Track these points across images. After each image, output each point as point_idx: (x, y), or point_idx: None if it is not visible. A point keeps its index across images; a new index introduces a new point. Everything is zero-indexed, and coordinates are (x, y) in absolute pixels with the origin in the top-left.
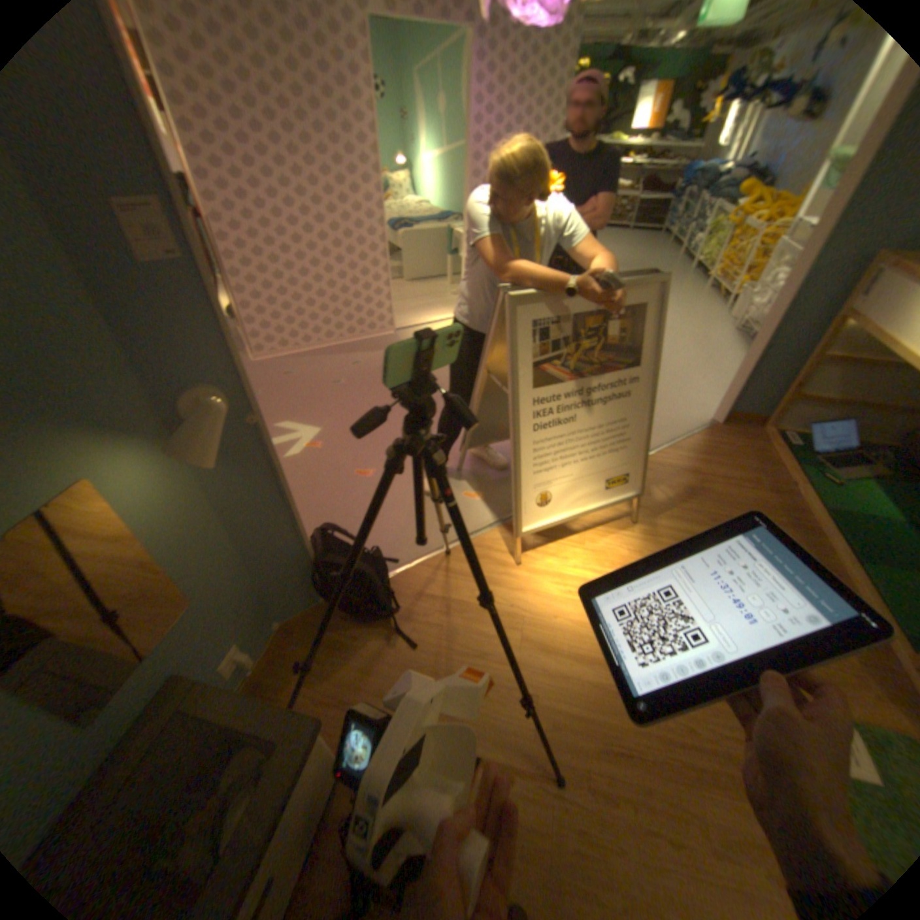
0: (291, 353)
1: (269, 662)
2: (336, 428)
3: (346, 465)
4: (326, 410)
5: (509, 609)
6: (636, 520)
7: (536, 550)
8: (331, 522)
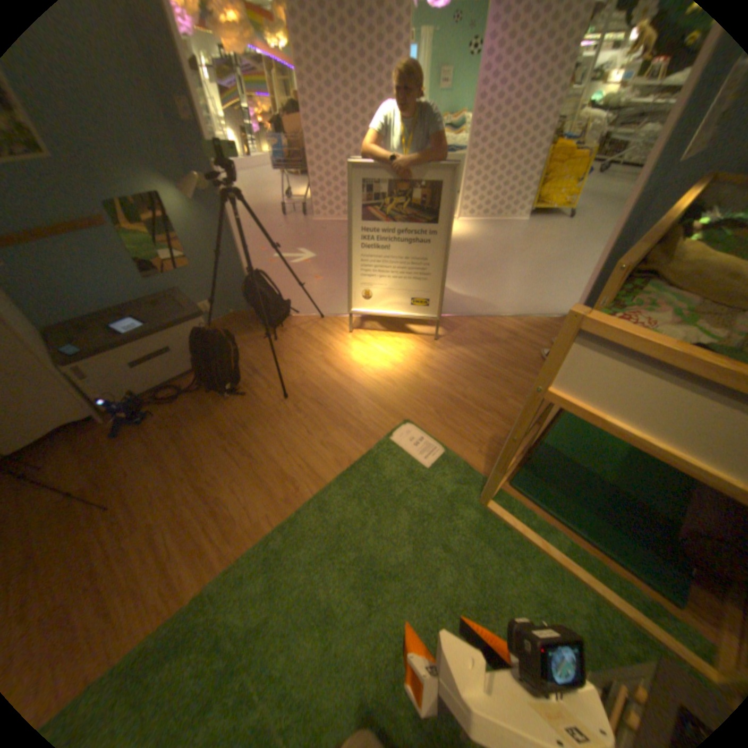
0: (334, 220)
1: (223, 324)
2: (323, 258)
3: (312, 273)
4: (326, 249)
5: (327, 346)
6: (438, 340)
7: (366, 332)
8: (285, 292)
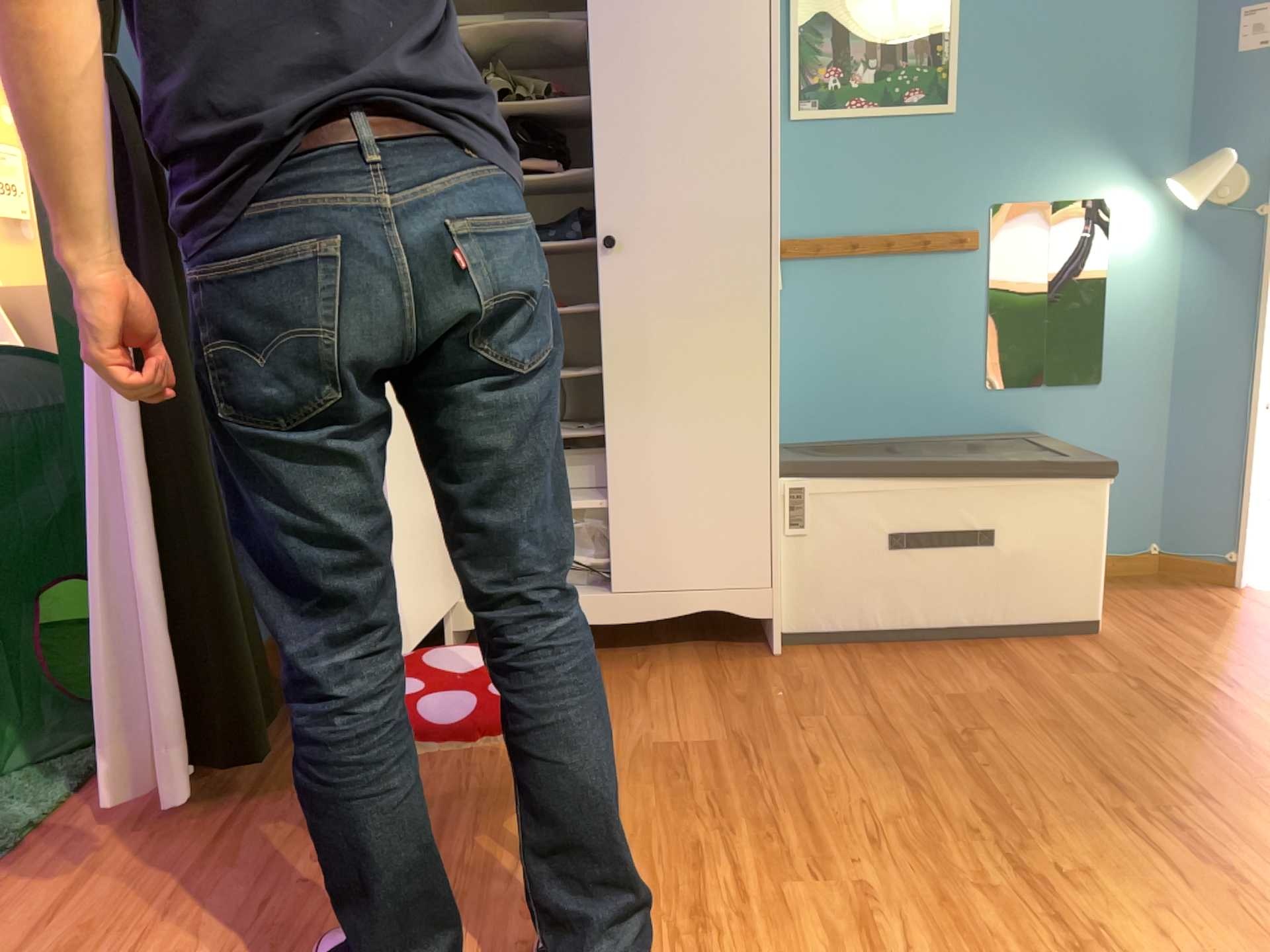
0: None
1: (1116, 576)
2: None
3: None
4: None
5: None
6: None
7: None
8: None
